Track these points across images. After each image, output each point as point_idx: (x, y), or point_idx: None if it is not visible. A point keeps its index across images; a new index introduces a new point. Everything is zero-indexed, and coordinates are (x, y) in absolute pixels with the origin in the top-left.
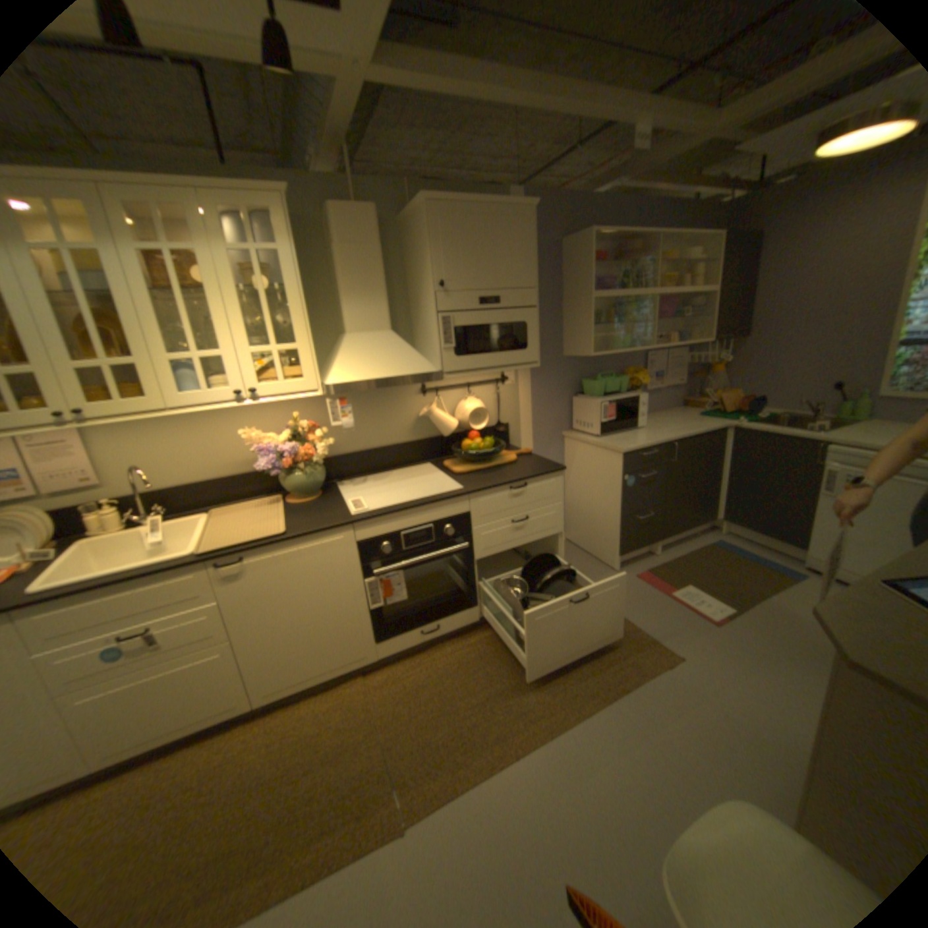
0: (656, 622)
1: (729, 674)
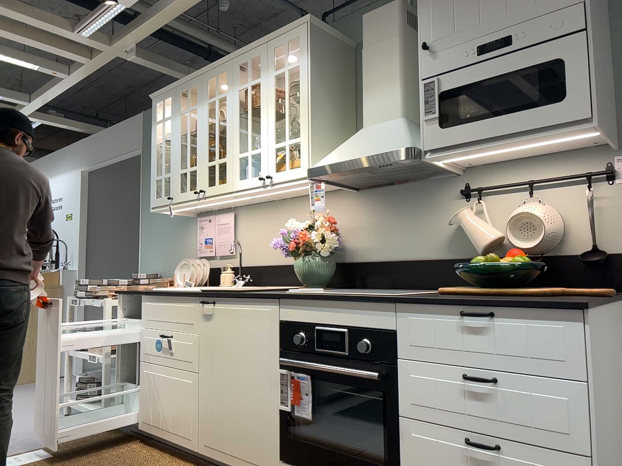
0: None
1: None
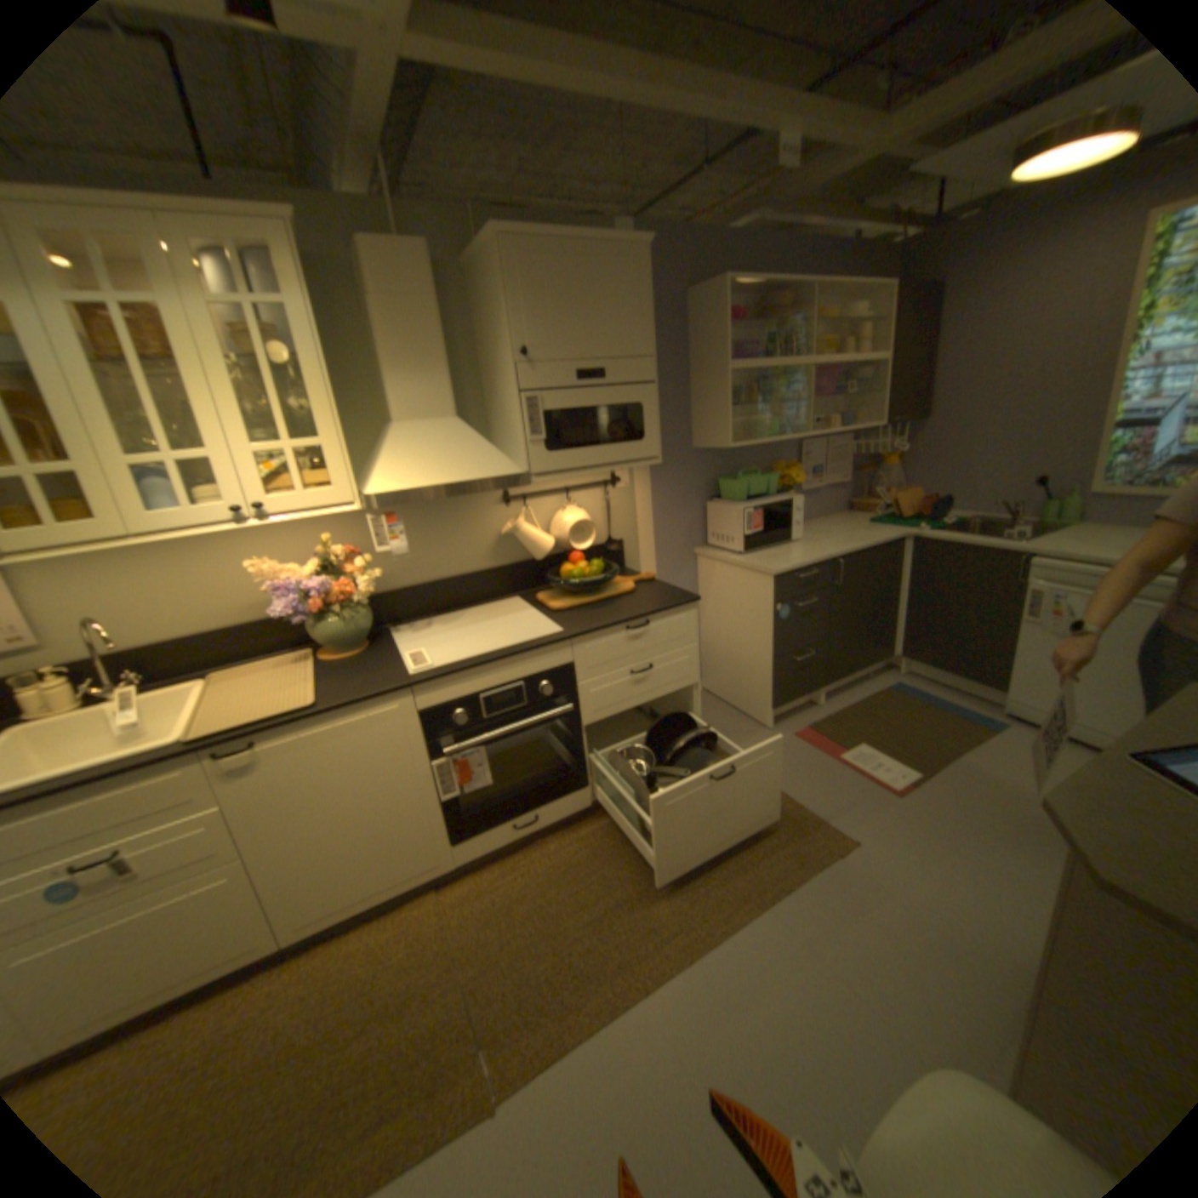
0: (822, 796)
1: (916, 860)
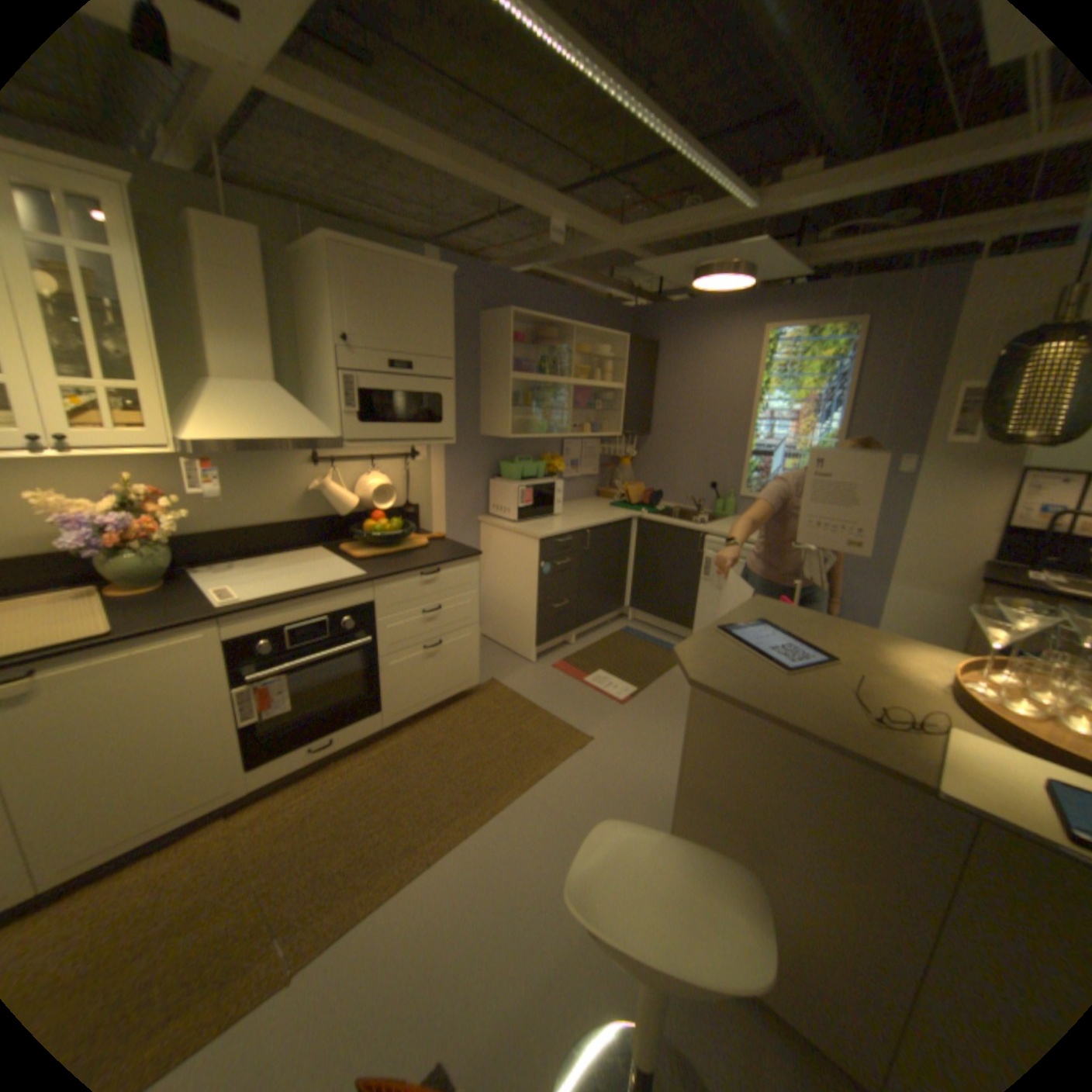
0: (569, 708)
1: (630, 745)
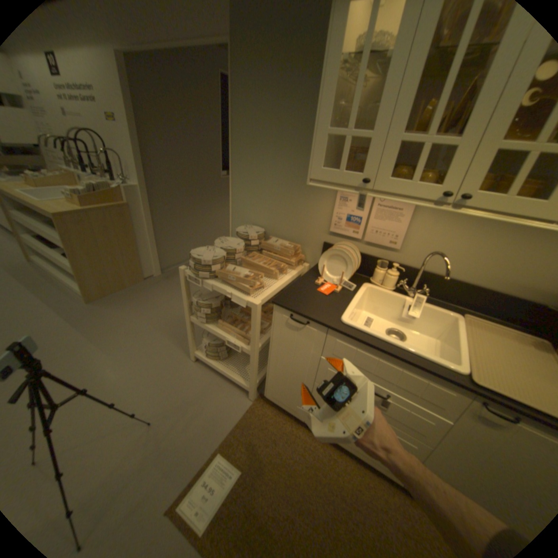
0: None
1: None
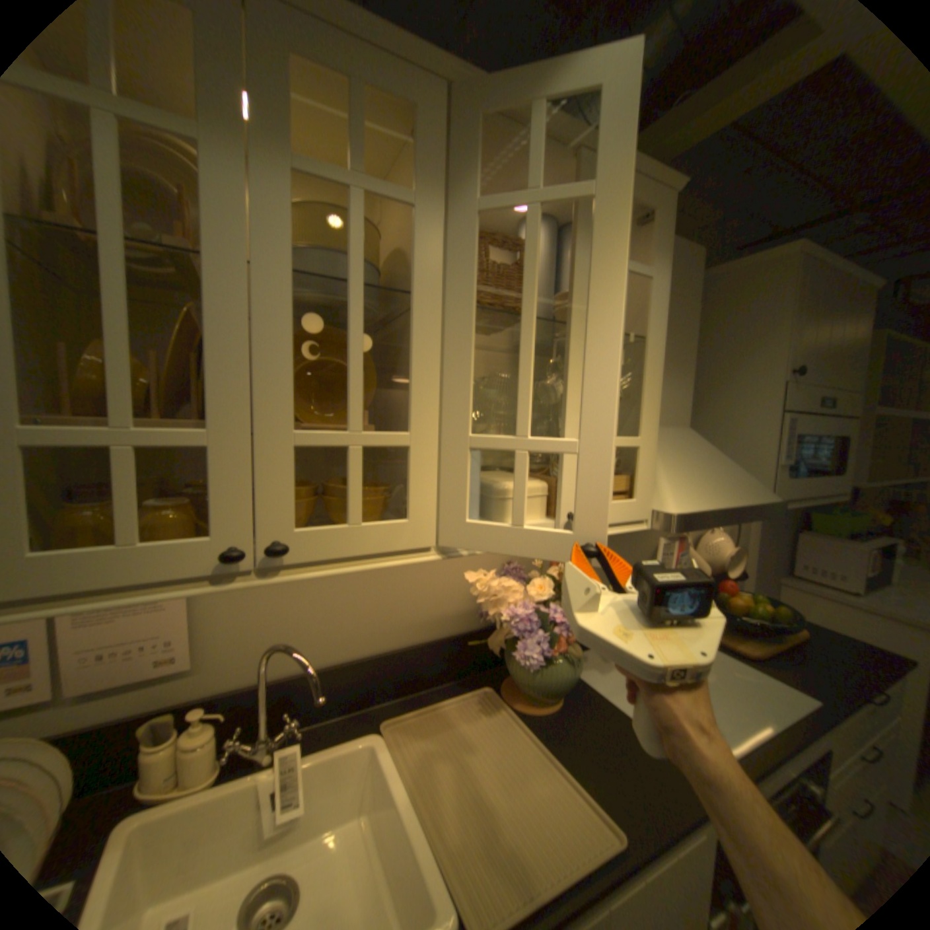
0: None
1: None
